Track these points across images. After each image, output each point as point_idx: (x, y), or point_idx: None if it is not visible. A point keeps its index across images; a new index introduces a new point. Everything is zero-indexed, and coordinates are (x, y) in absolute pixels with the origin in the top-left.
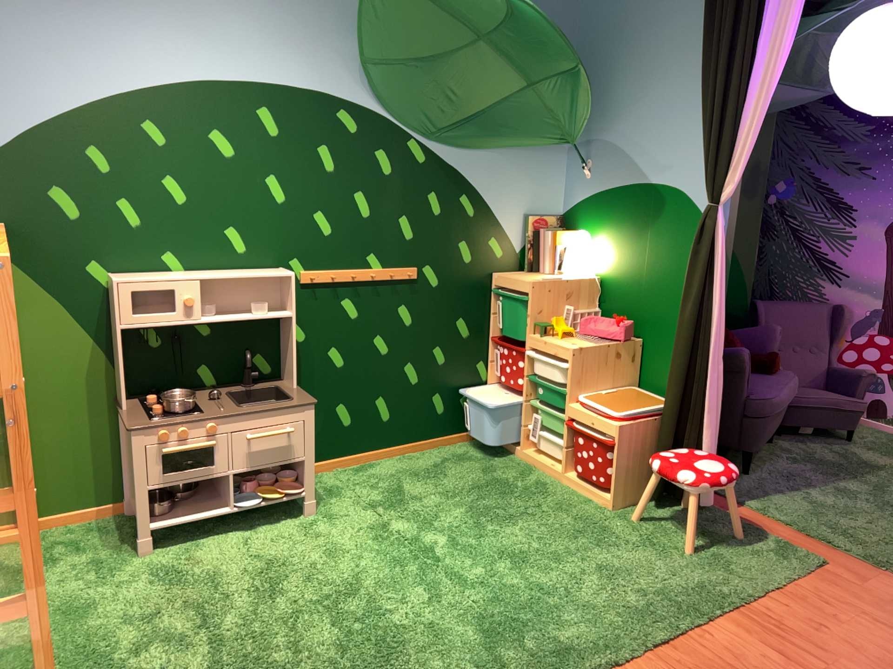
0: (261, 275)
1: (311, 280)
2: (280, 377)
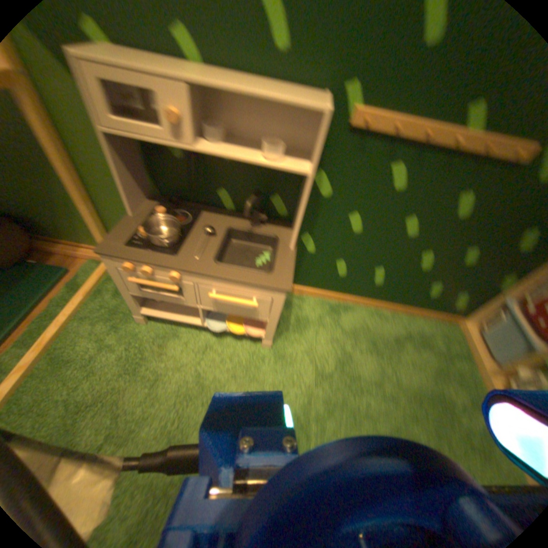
0: (283, 90)
1: (364, 120)
2: (291, 221)
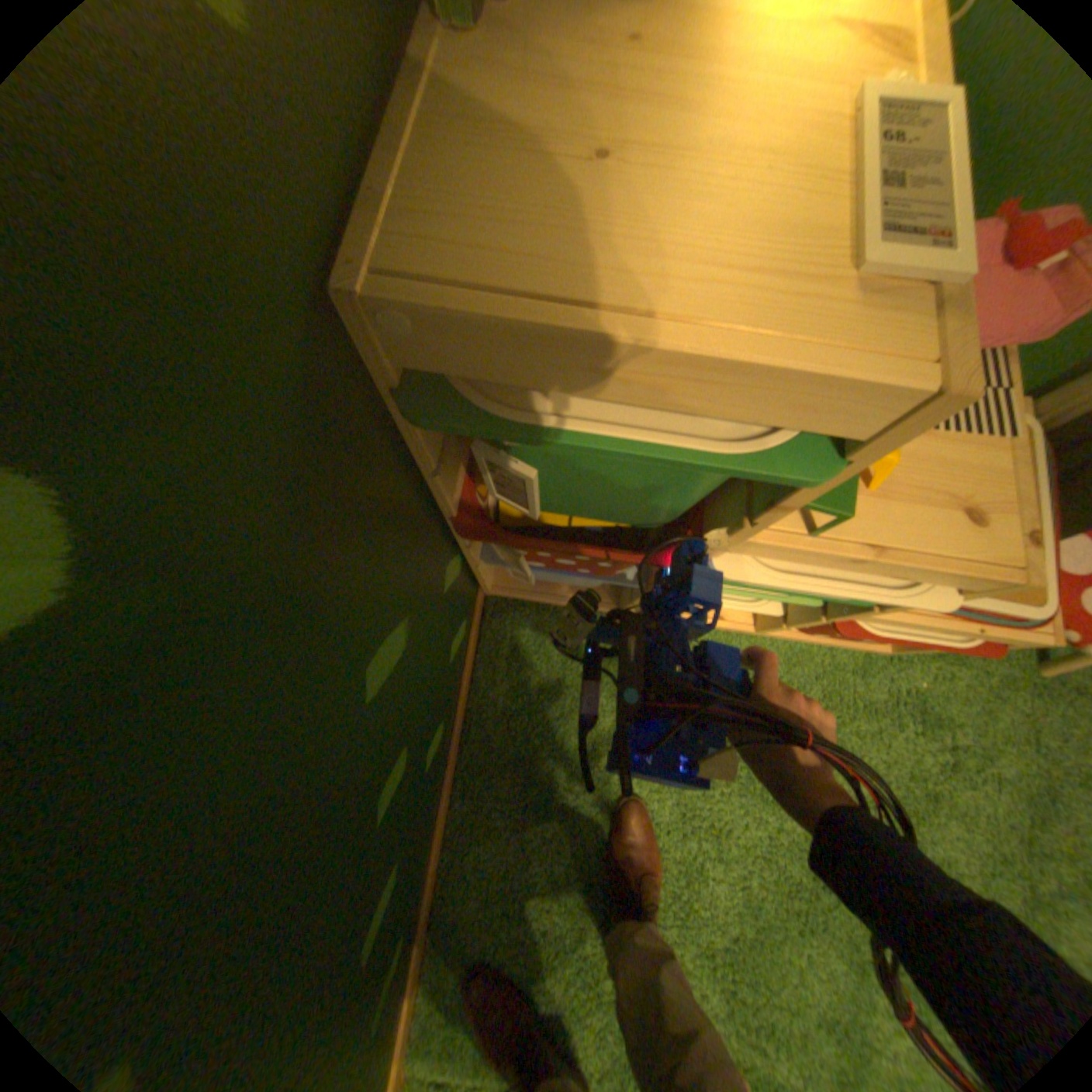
0: None
1: None
2: None
